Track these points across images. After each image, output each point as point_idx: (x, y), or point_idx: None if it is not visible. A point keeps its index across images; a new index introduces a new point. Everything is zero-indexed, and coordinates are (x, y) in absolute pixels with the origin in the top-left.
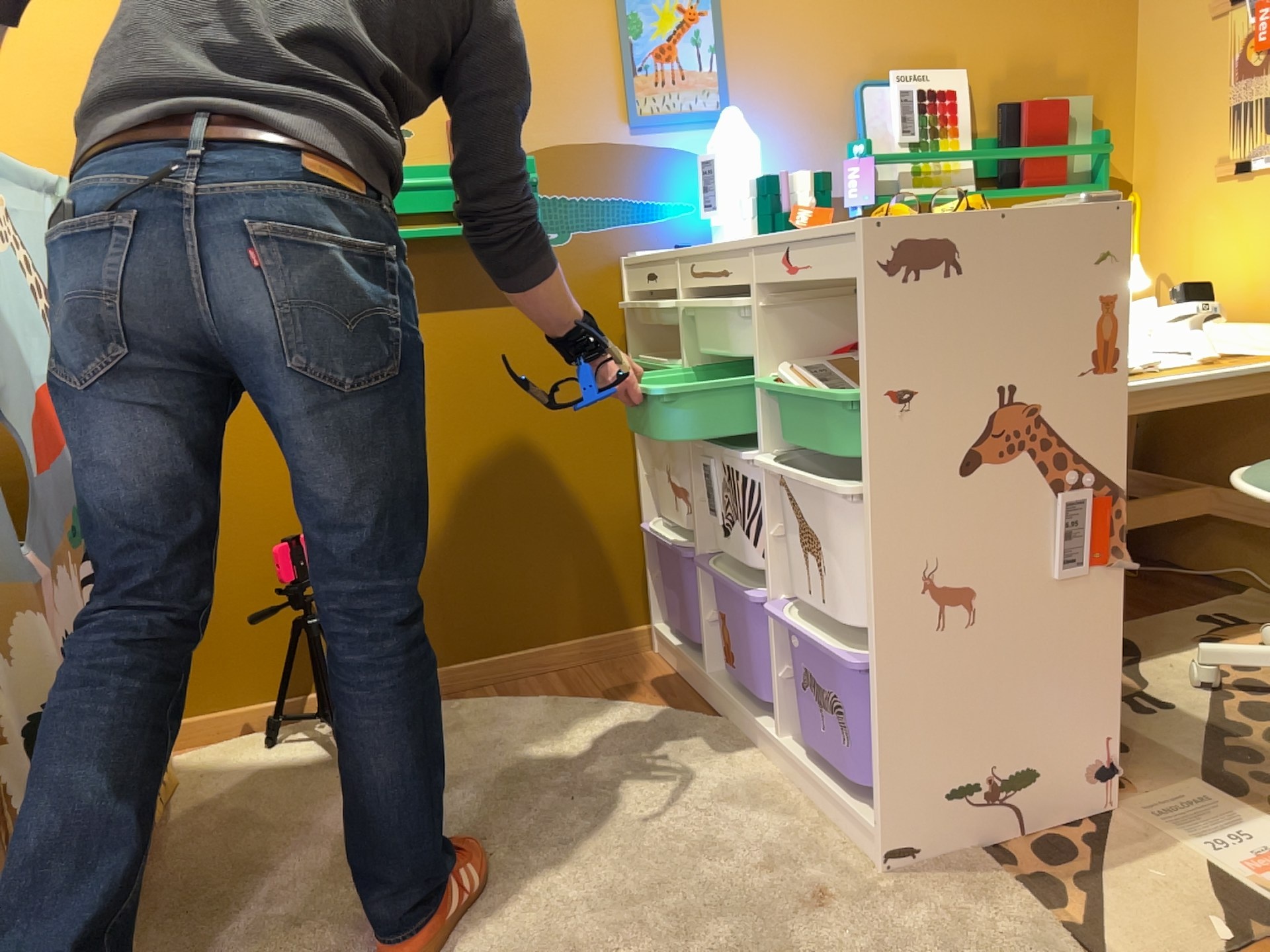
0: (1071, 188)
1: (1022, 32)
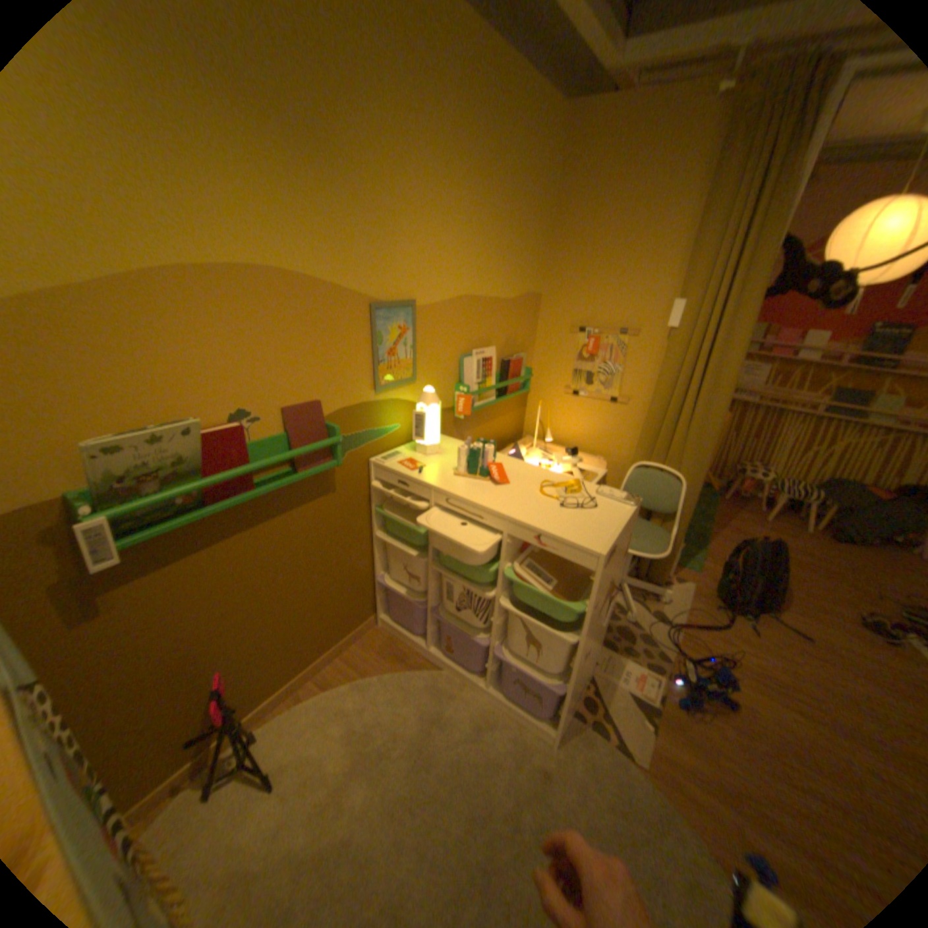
0: (521, 393)
1: (510, 327)
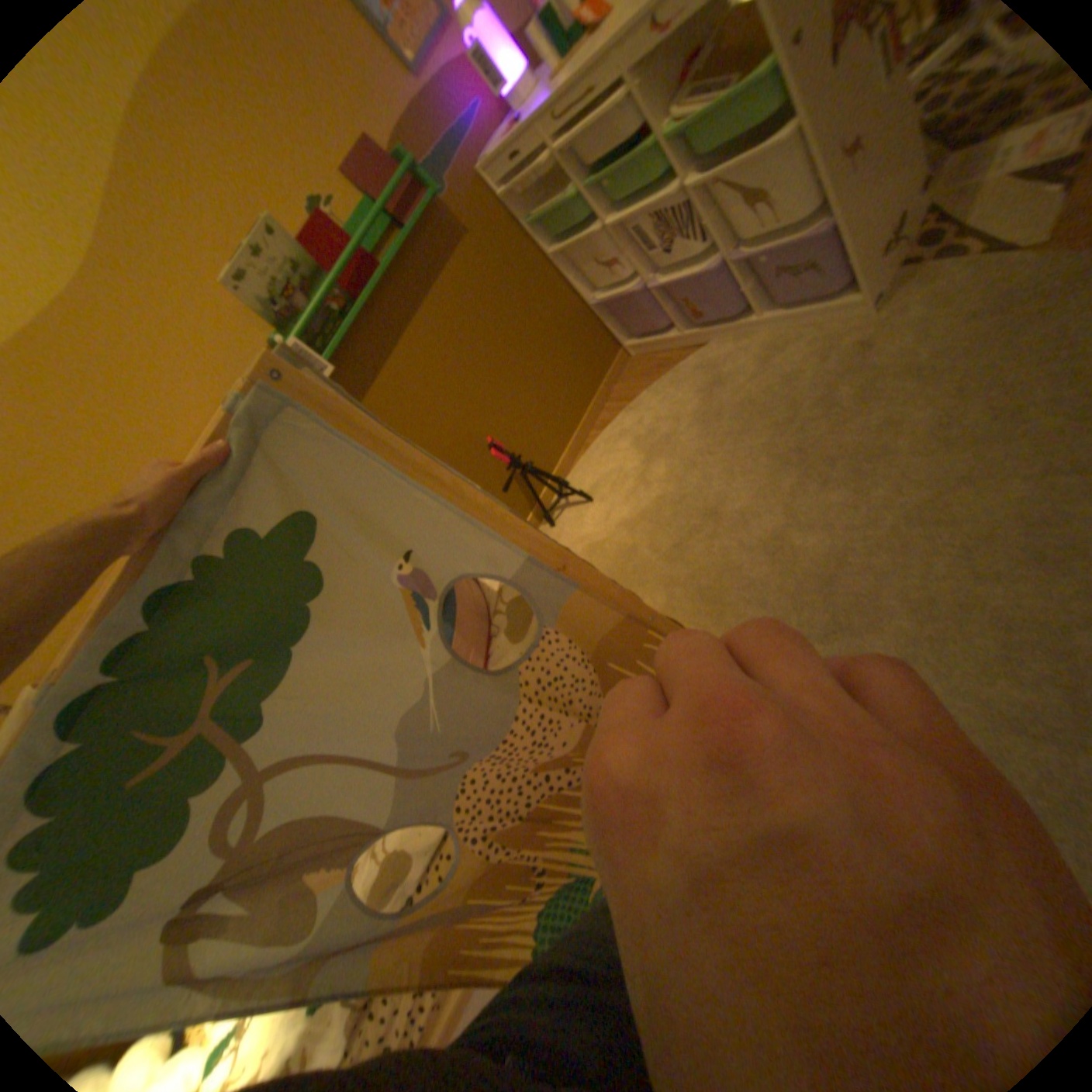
0: None
1: None
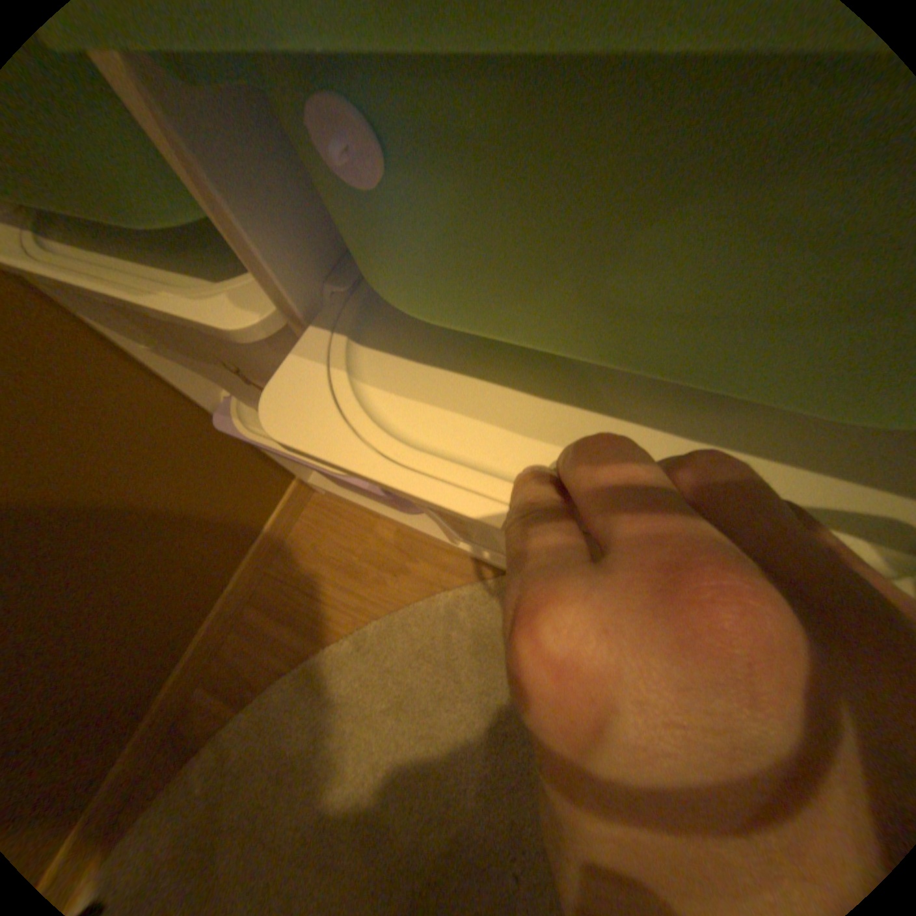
0: None
1: None
